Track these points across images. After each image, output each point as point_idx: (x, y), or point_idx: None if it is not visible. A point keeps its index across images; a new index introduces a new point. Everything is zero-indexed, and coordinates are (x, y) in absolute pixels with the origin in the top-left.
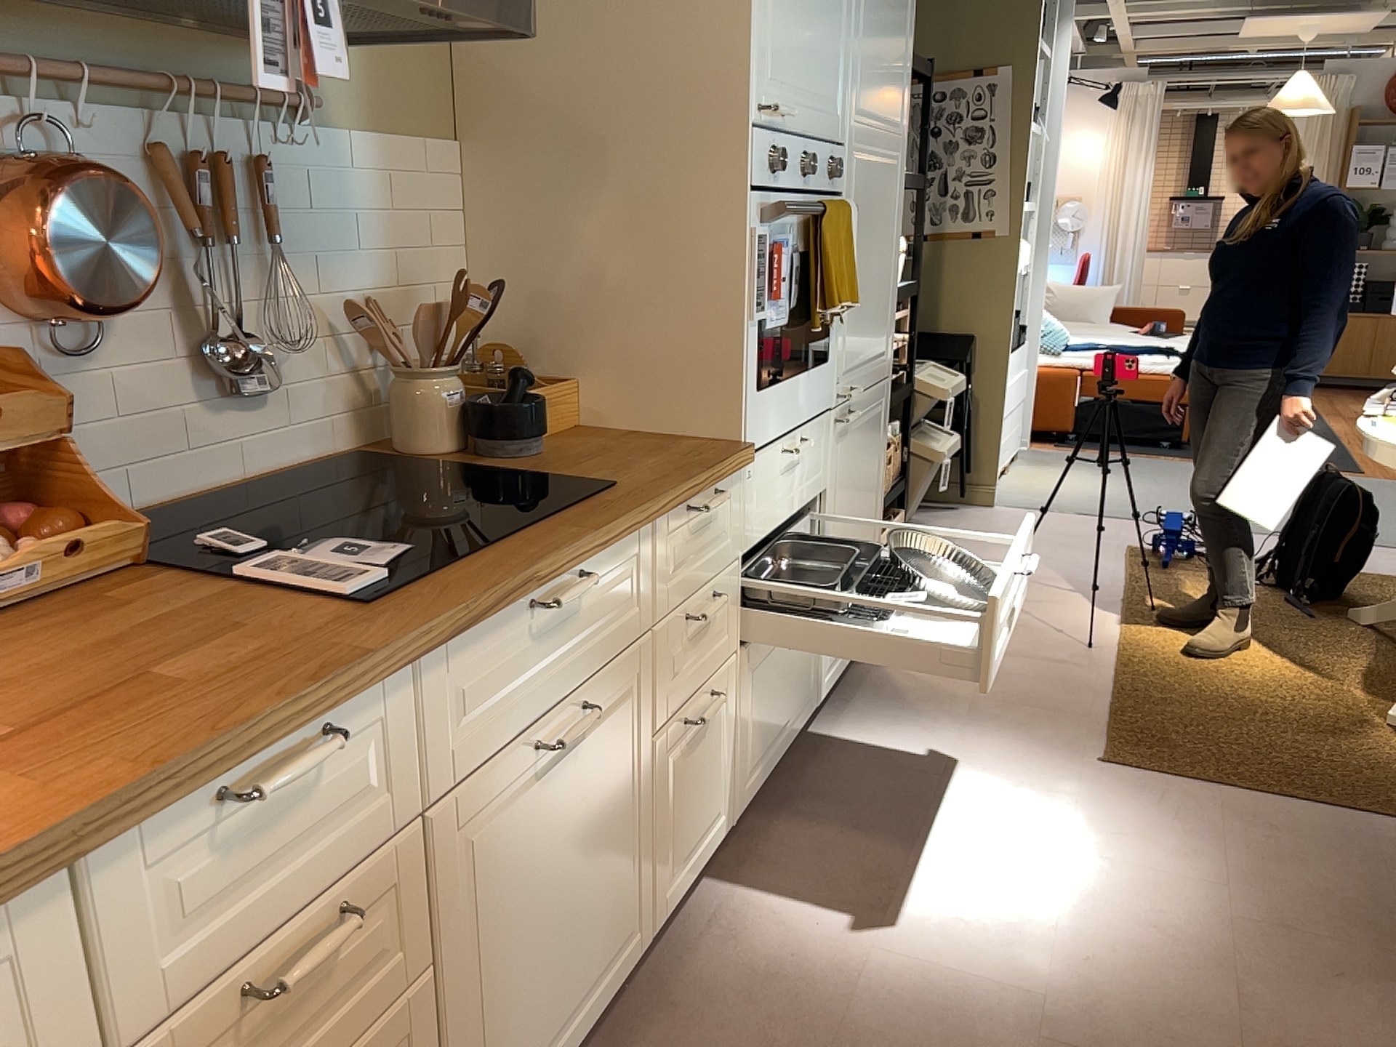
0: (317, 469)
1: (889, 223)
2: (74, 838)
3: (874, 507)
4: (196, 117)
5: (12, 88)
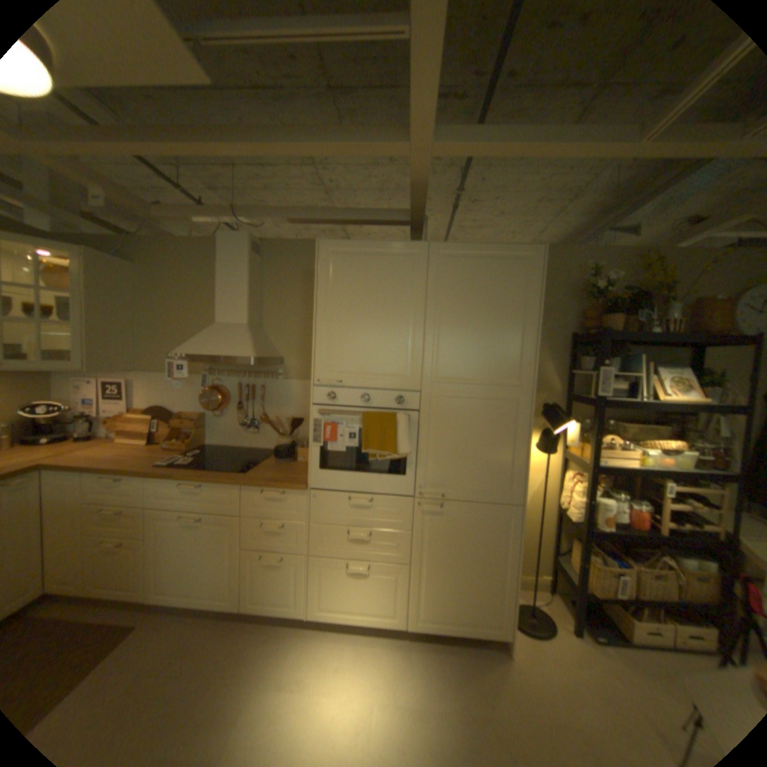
0: (268, 451)
1: (501, 427)
2: (76, 470)
3: (497, 569)
4: (250, 378)
5: (217, 375)
